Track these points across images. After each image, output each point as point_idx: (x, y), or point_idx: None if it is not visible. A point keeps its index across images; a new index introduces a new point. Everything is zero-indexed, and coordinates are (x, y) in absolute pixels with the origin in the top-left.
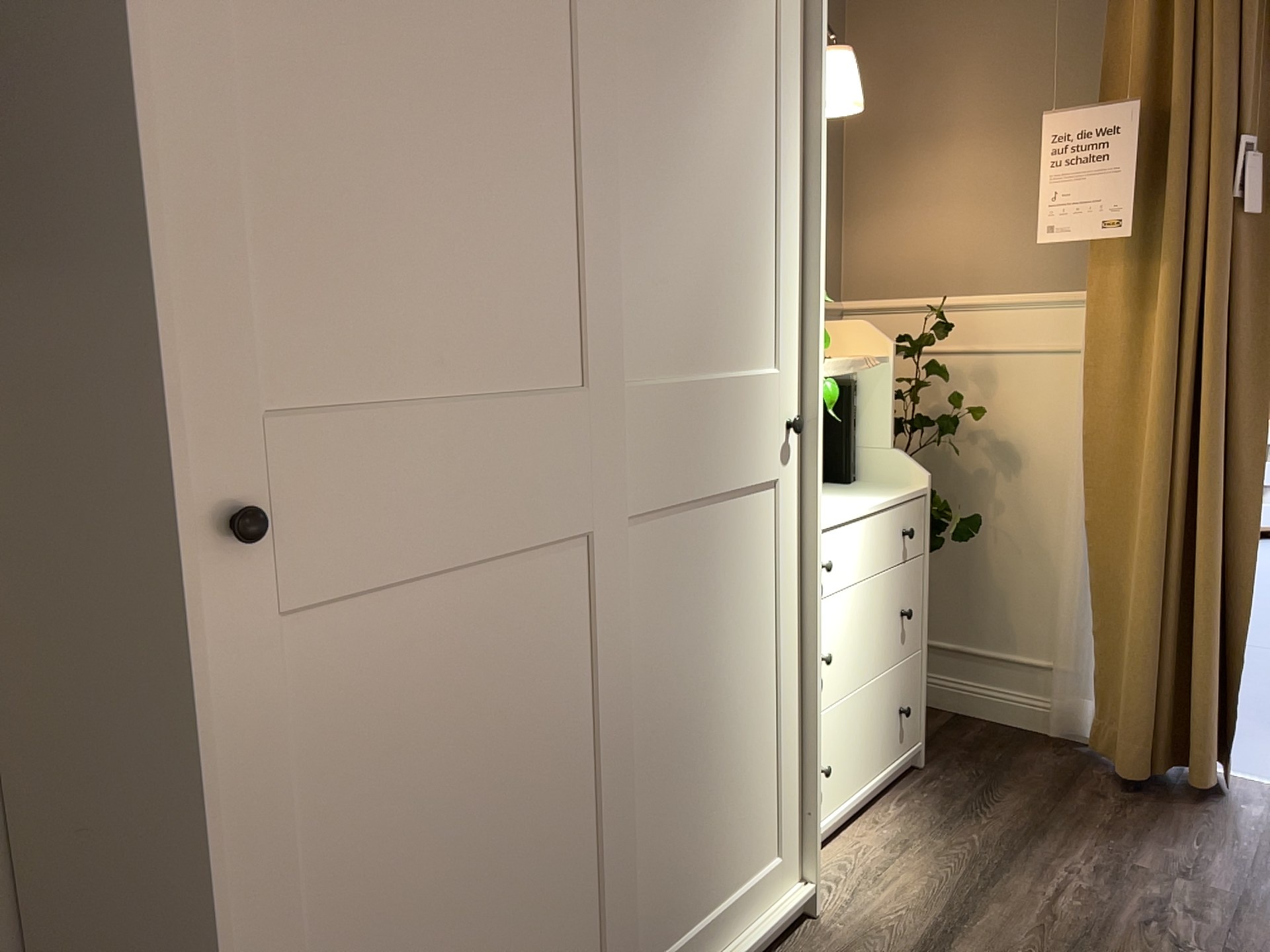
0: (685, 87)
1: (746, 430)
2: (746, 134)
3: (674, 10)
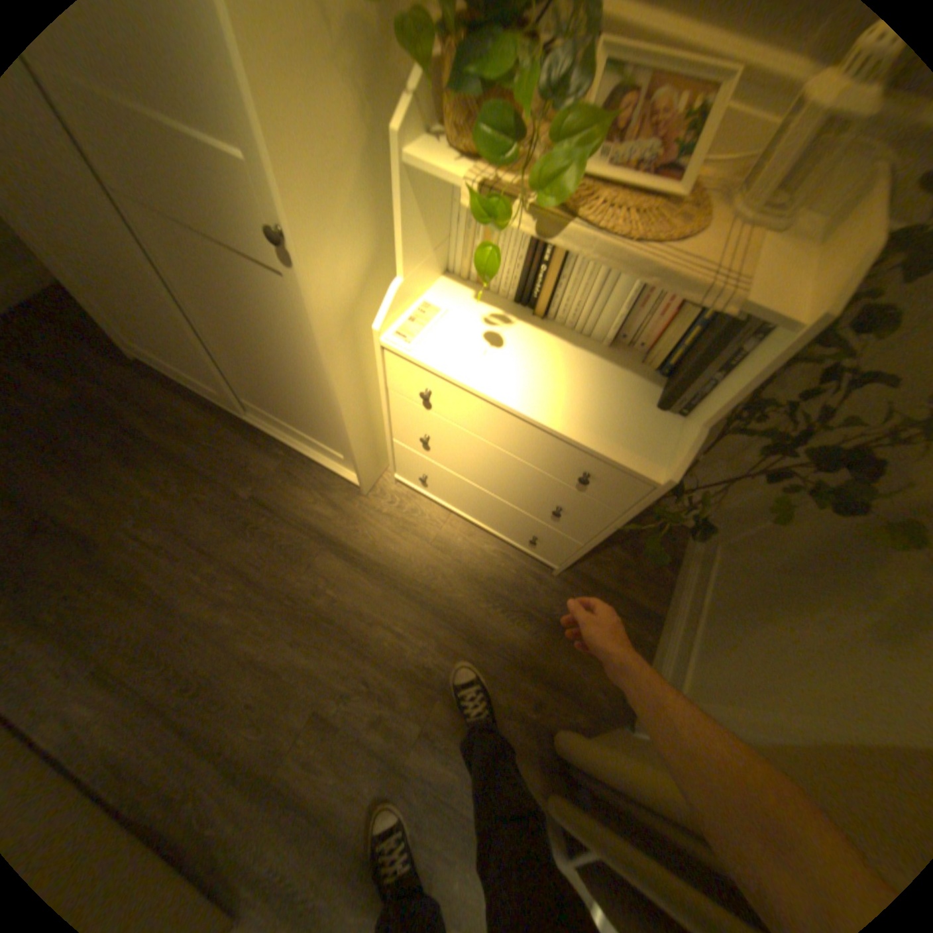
0: None
1: (217, 198)
2: None
3: None
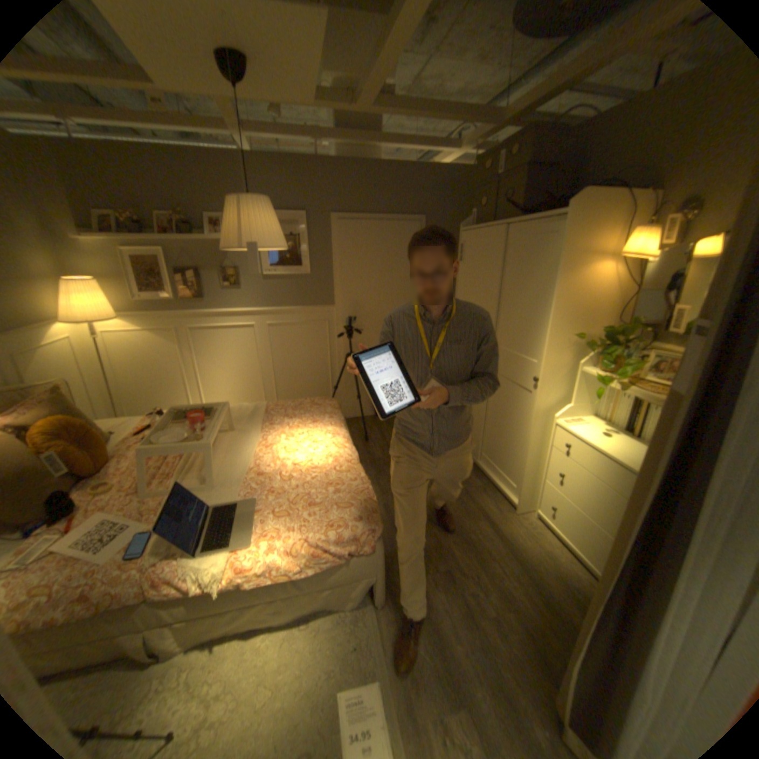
0: (521, 282)
1: (523, 371)
2: (538, 292)
3: (520, 264)
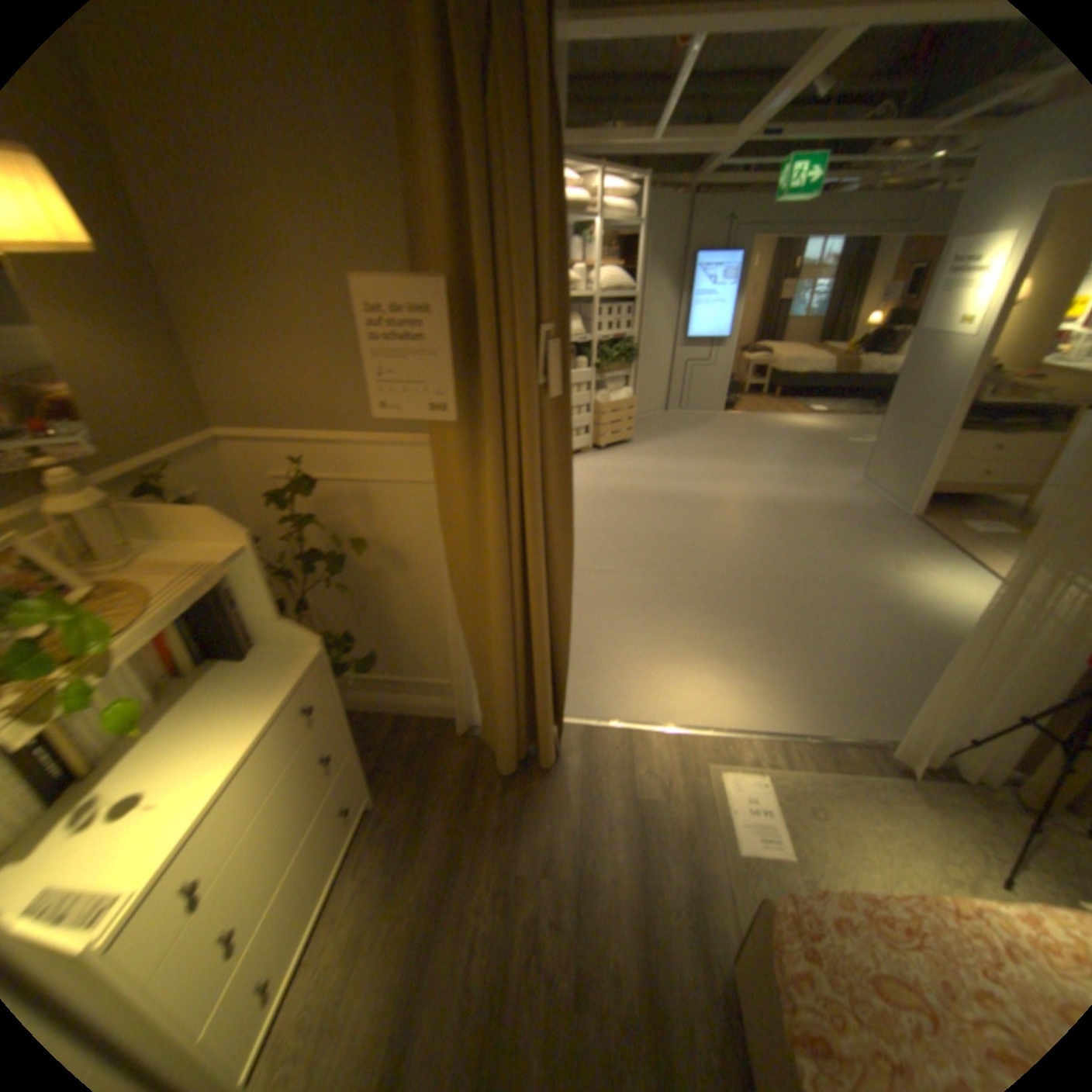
0: None
1: None
2: None
3: None
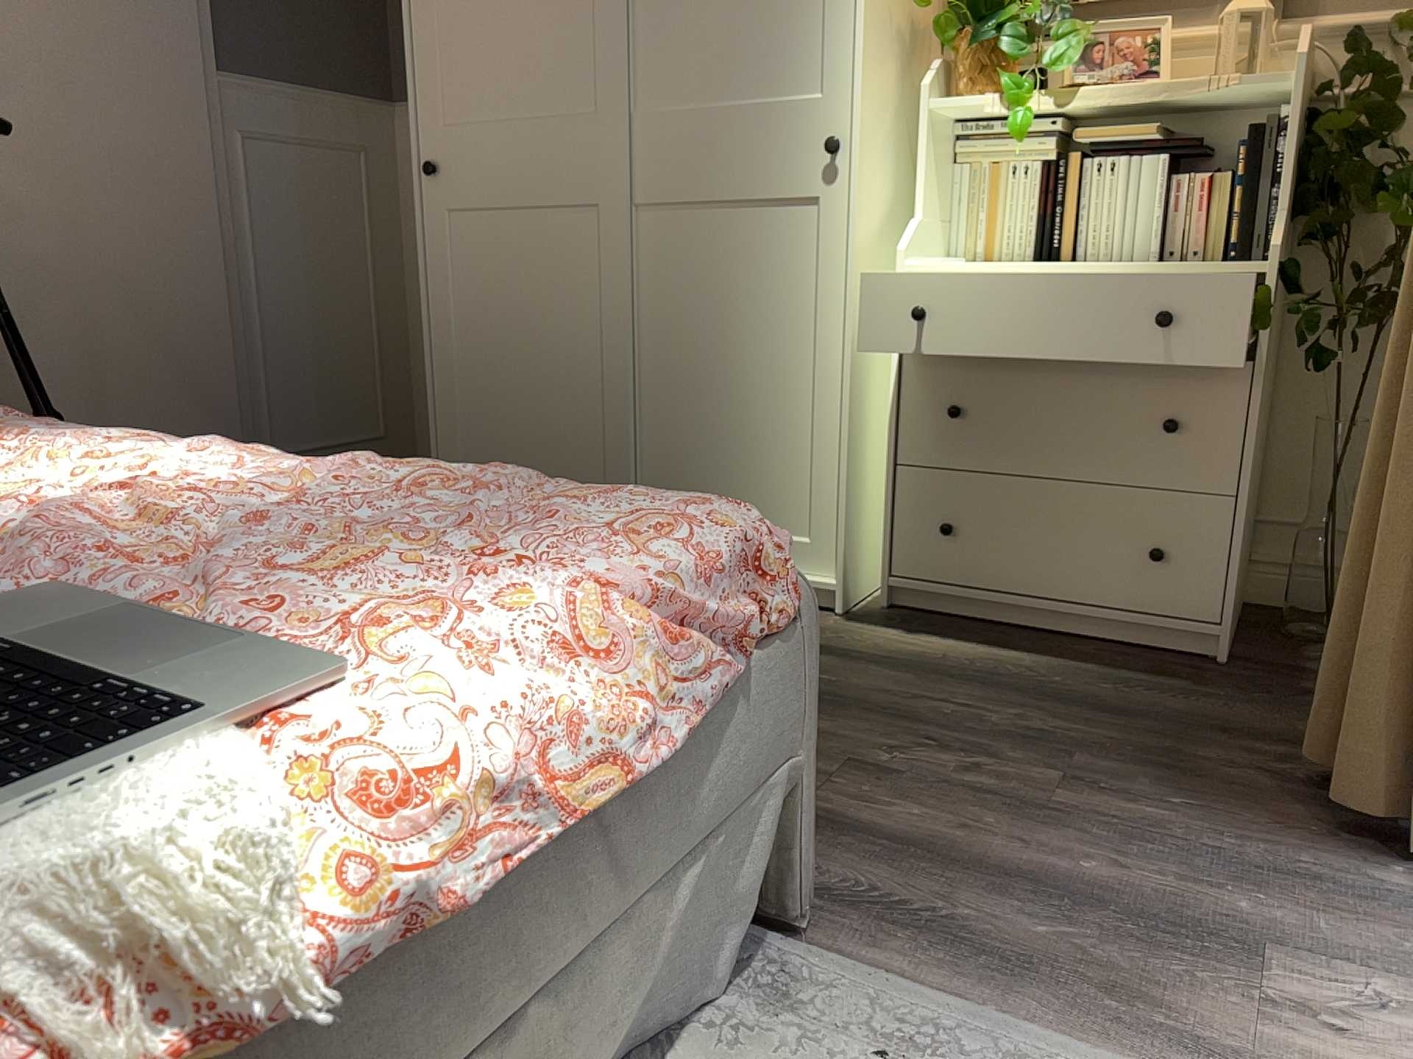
0: None
1: (772, 148)
2: None
3: None
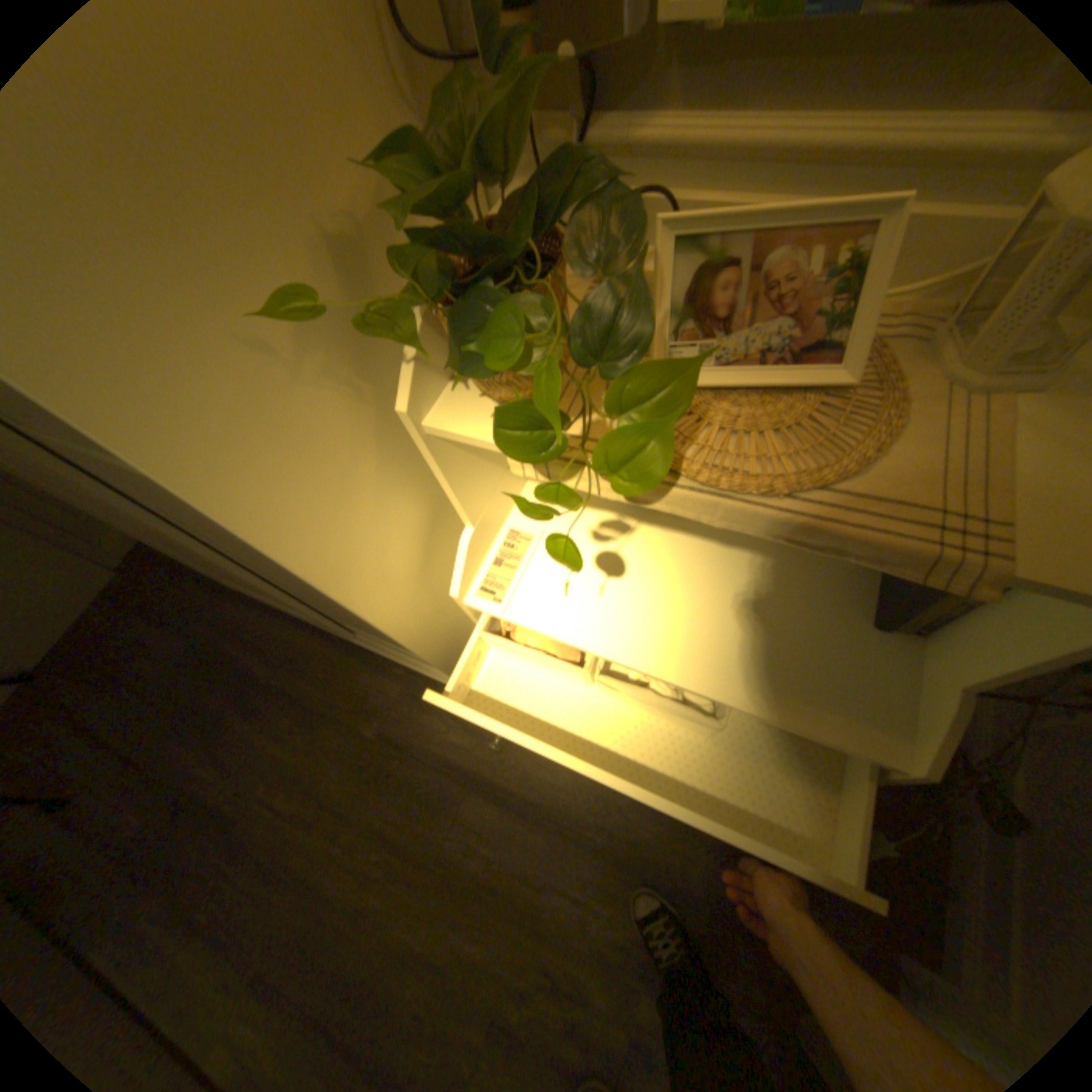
0: None
1: None
2: None
3: None
